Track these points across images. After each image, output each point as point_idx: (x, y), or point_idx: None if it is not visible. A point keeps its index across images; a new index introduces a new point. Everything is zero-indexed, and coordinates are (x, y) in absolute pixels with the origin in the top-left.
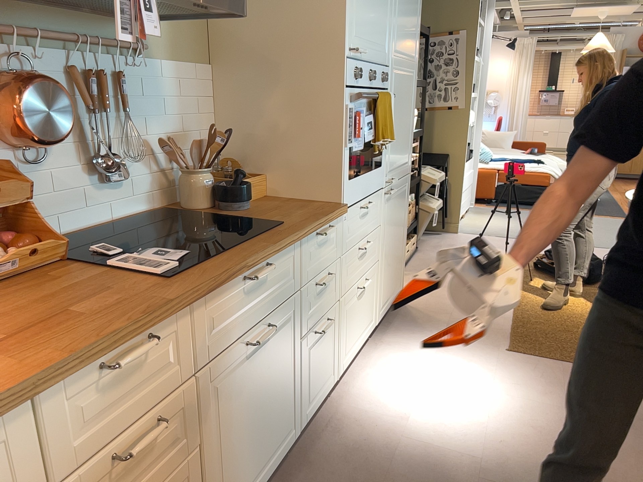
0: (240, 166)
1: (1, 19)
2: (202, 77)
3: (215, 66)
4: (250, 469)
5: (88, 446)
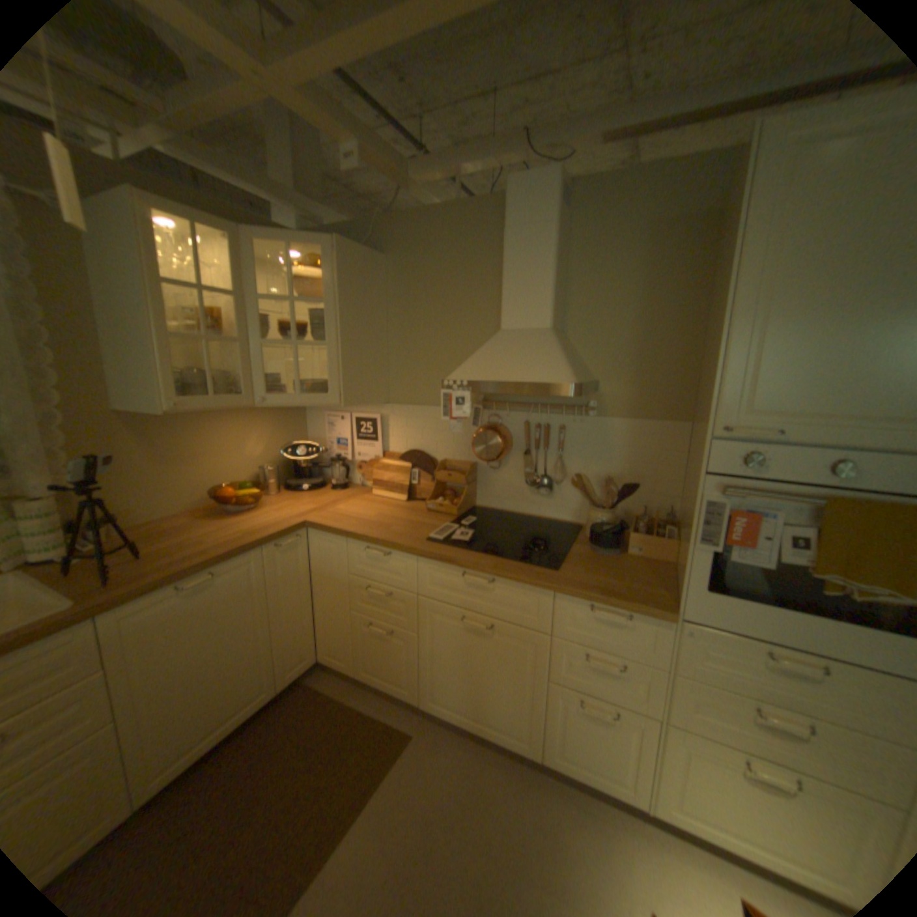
0: (656, 523)
1: (495, 399)
2: (669, 433)
3: (694, 423)
4: (463, 706)
5: (363, 573)
